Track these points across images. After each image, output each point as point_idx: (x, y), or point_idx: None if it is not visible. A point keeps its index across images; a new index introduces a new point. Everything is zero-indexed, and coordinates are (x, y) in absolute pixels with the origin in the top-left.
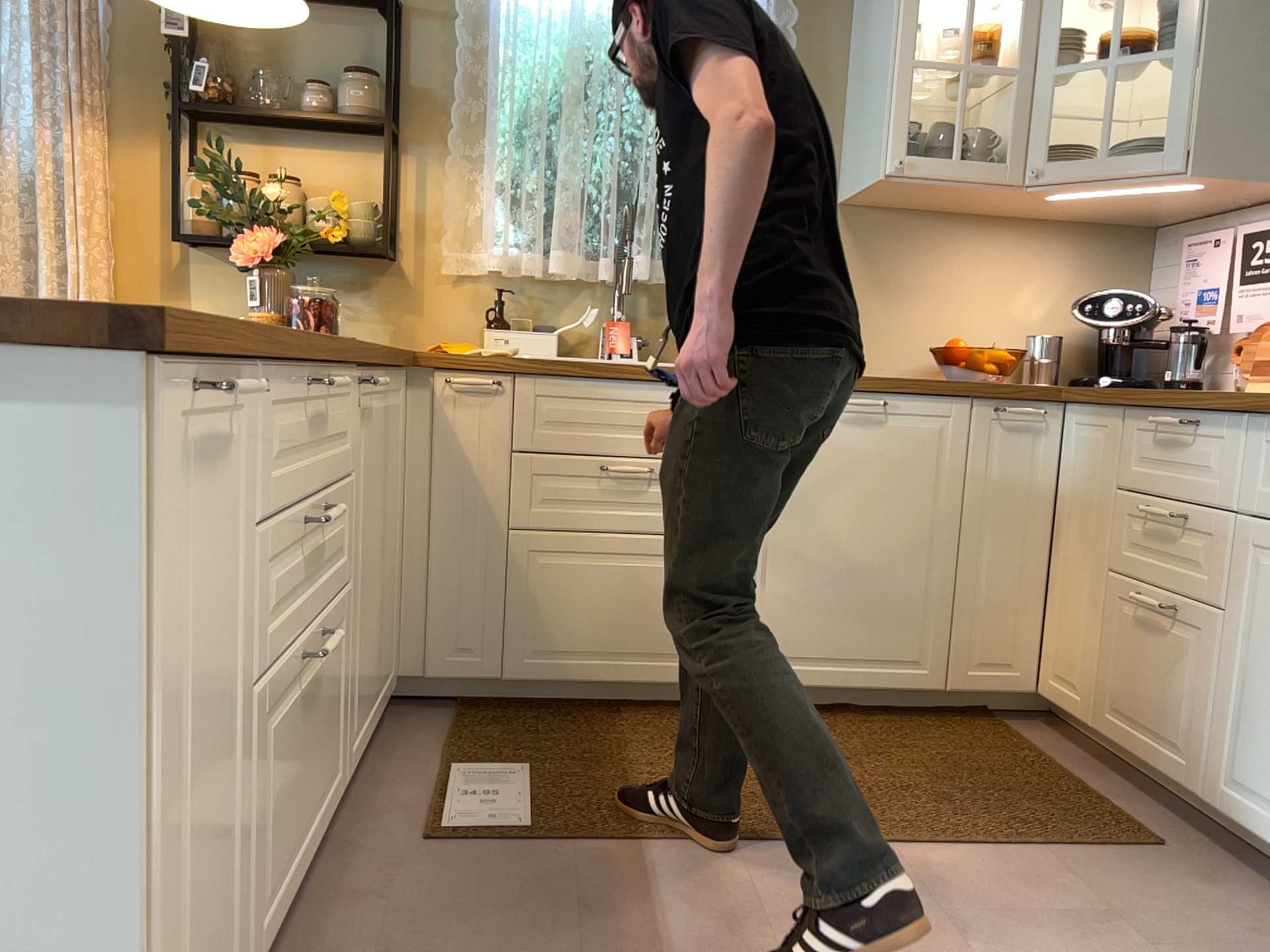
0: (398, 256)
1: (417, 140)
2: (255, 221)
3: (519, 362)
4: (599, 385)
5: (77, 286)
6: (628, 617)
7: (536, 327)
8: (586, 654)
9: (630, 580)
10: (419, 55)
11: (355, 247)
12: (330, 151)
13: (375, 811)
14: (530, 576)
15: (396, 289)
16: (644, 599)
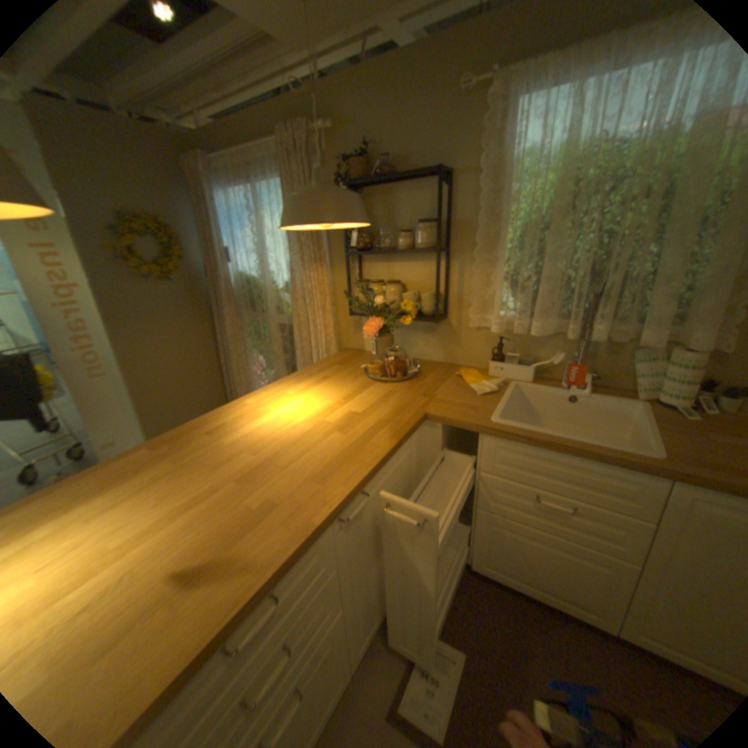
0: (446, 315)
1: (458, 251)
2: (372, 312)
3: (486, 429)
4: (541, 451)
5: (318, 334)
6: (548, 575)
7: (521, 361)
8: (520, 580)
9: (552, 559)
10: (460, 198)
11: (424, 314)
12: (414, 261)
13: (379, 665)
14: (488, 533)
15: (446, 332)
16: (561, 572)
